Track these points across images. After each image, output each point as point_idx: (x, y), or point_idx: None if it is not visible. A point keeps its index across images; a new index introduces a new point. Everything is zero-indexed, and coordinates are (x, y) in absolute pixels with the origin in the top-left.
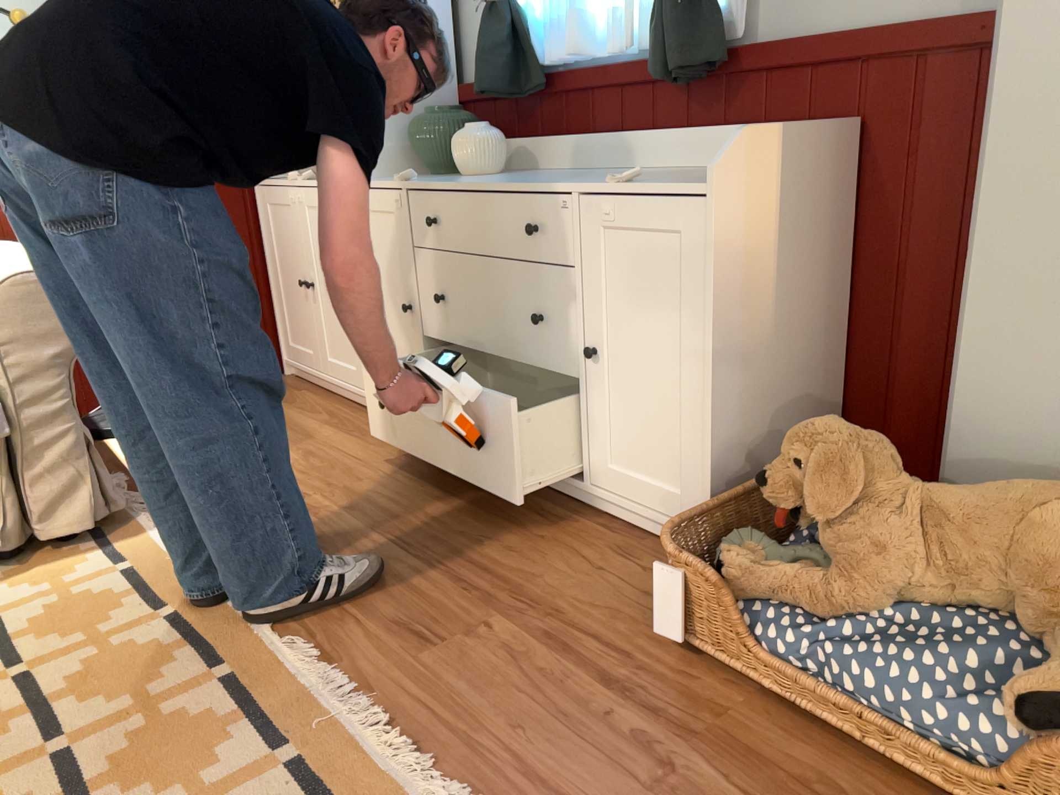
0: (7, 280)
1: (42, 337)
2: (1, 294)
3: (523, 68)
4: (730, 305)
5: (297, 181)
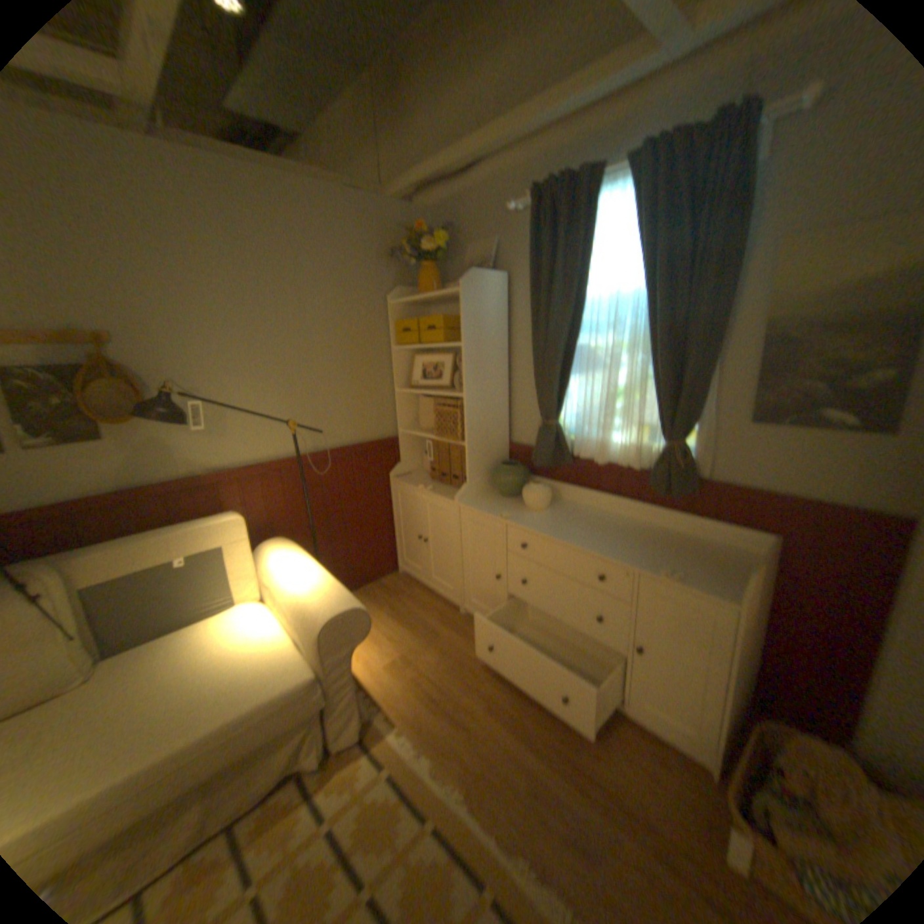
0: (325, 620)
1: (340, 647)
2: (323, 629)
3: (560, 450)
4: (744, 658)
5: (418, 483)
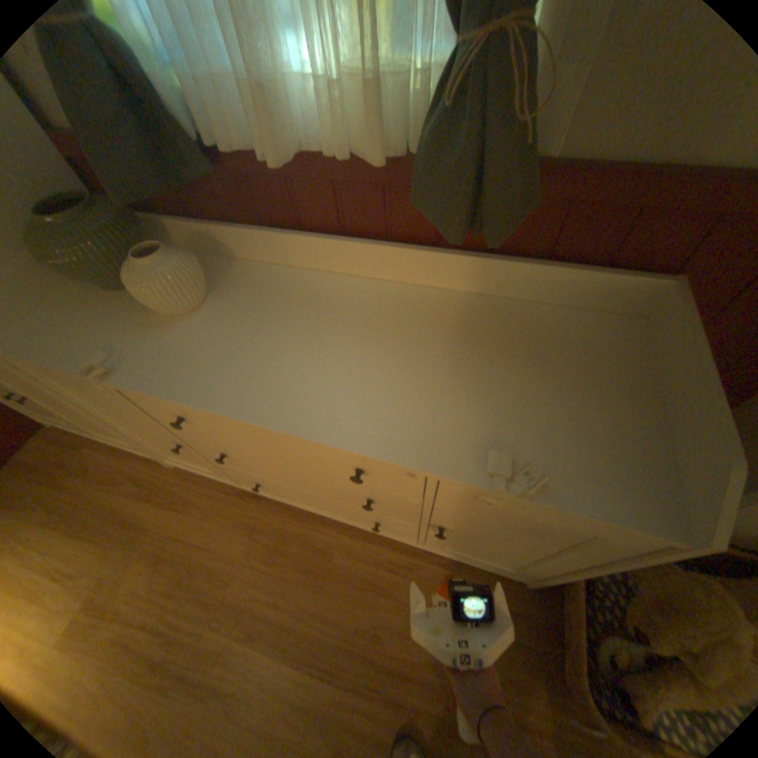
0: None
1: None
2: None
3: (166, 130)
4: None
5: None
